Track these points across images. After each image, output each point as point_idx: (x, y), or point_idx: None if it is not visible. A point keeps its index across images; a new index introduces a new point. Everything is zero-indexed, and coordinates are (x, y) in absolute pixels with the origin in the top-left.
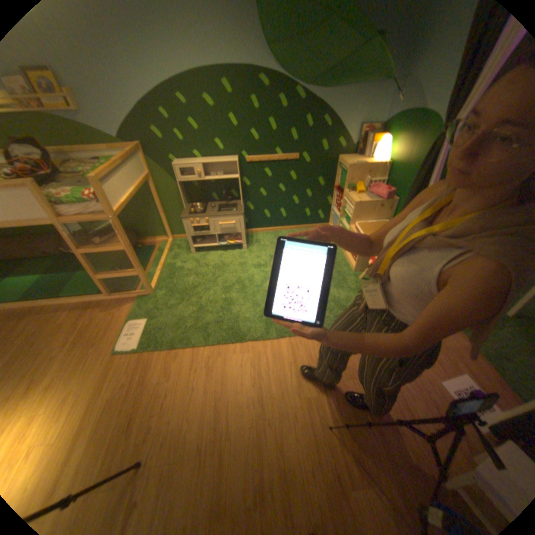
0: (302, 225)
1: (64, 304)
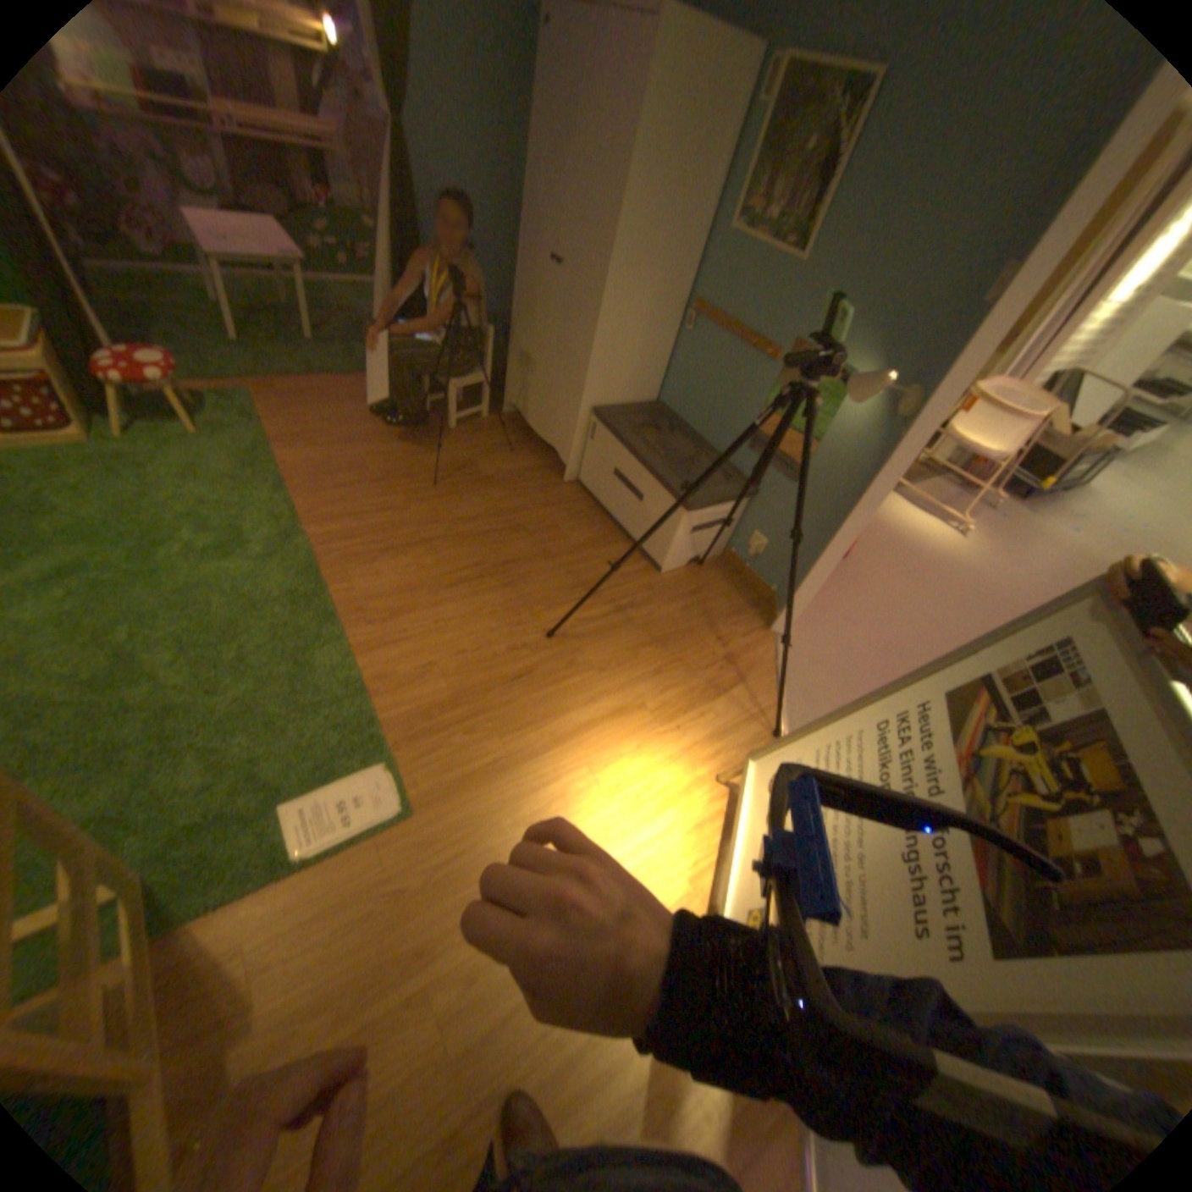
0: None
1: None
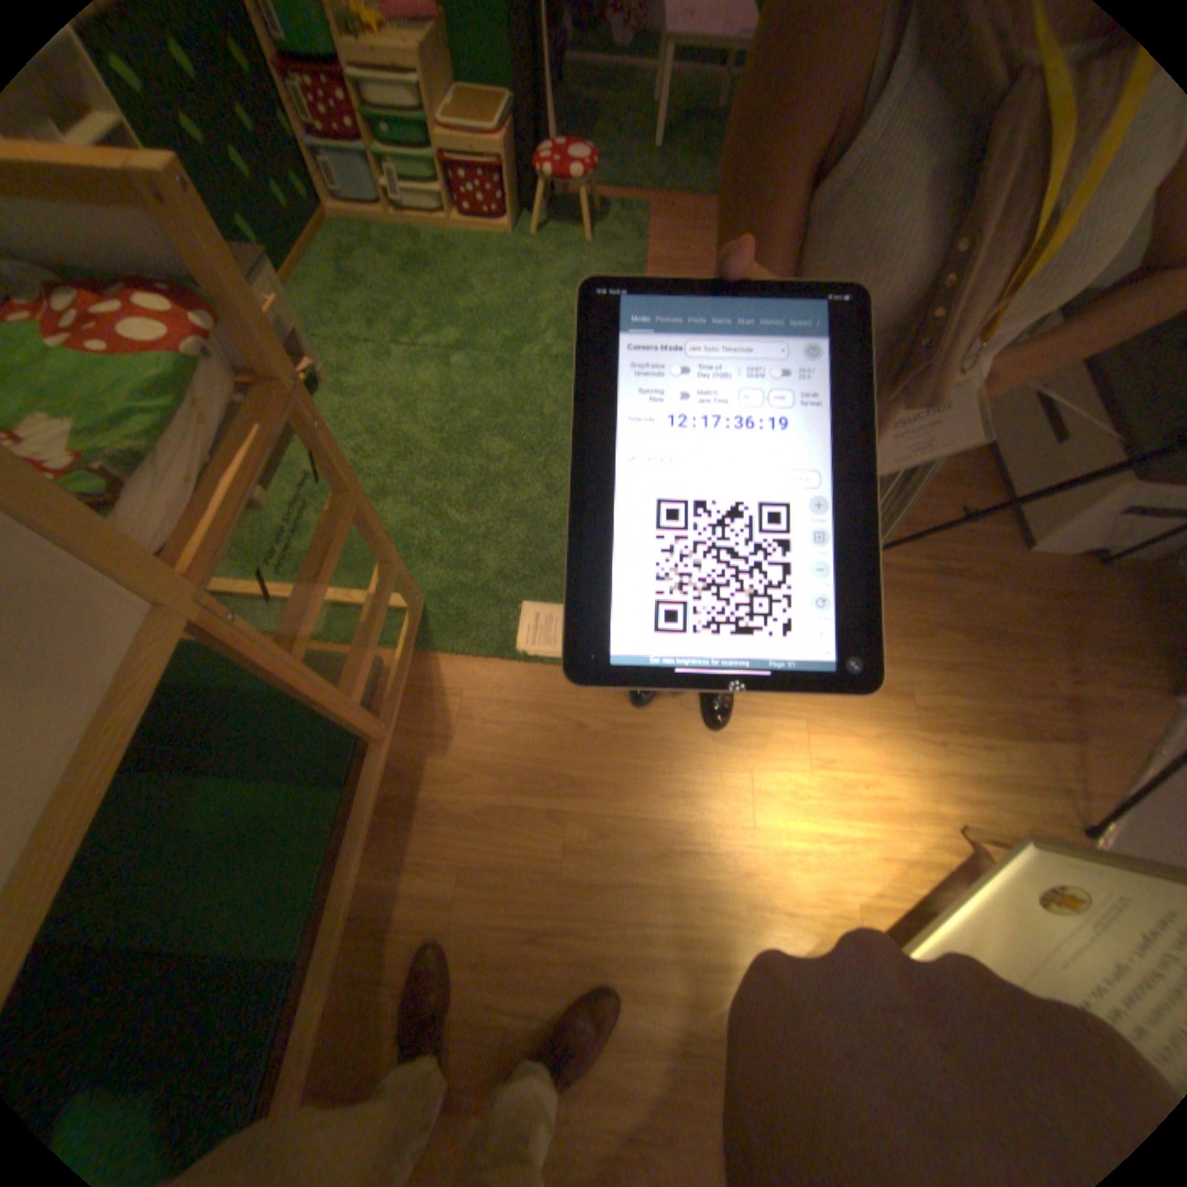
0: (293, 244)
1: (347, 907)
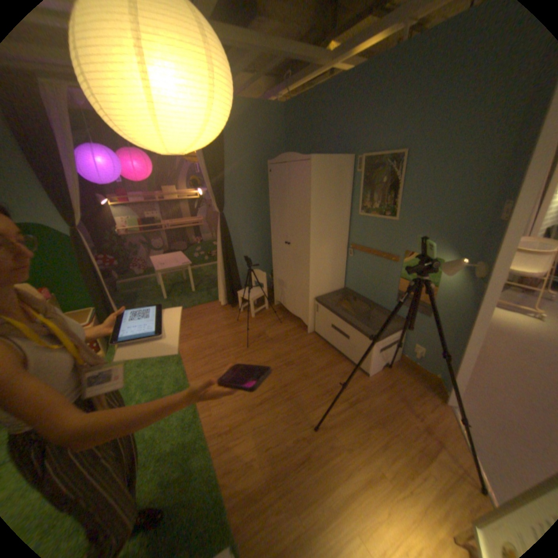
0: None
1: None
